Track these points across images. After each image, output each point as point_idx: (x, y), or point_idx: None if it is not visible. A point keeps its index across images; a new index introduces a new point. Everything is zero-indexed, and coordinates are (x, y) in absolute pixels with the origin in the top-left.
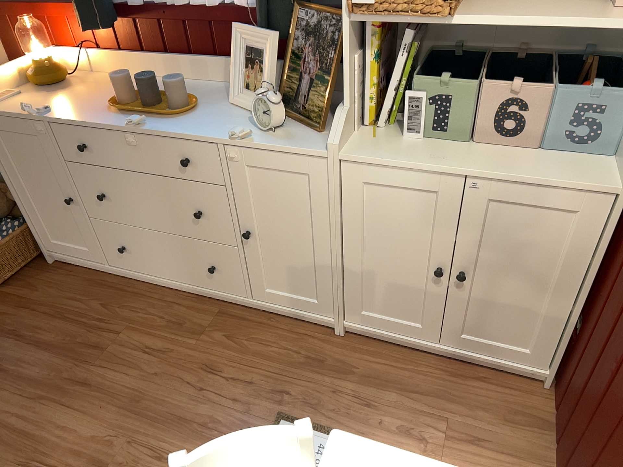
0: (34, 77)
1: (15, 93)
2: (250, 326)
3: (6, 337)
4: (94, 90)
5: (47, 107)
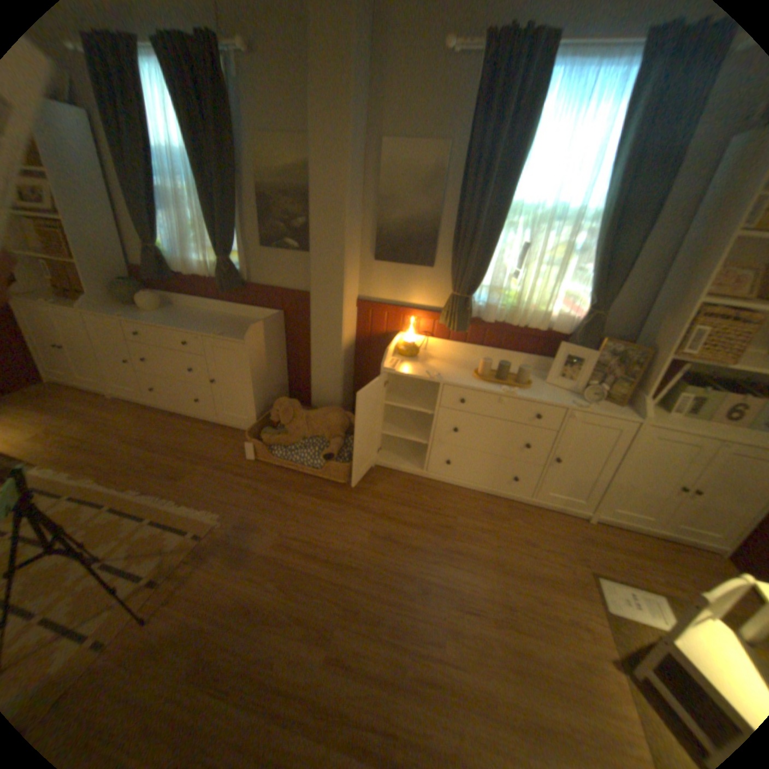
0: (405, 352)
1: (399, 362)
2: (534, 517)
3: (380, 520)
4: (444, 364)
5: (438, 375)
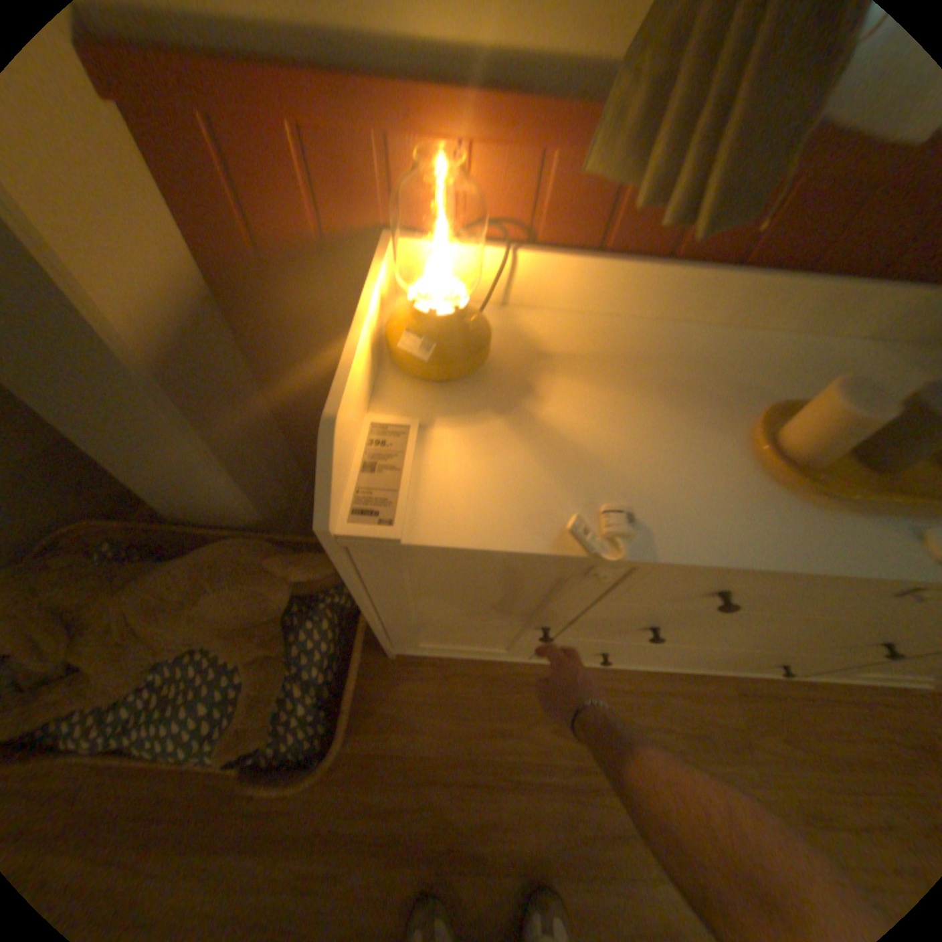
0: (436, 364)
1: (416, 435)
2: (799, 710)
3: (446, 877)
4: (611, 388)
5: (630, 514)
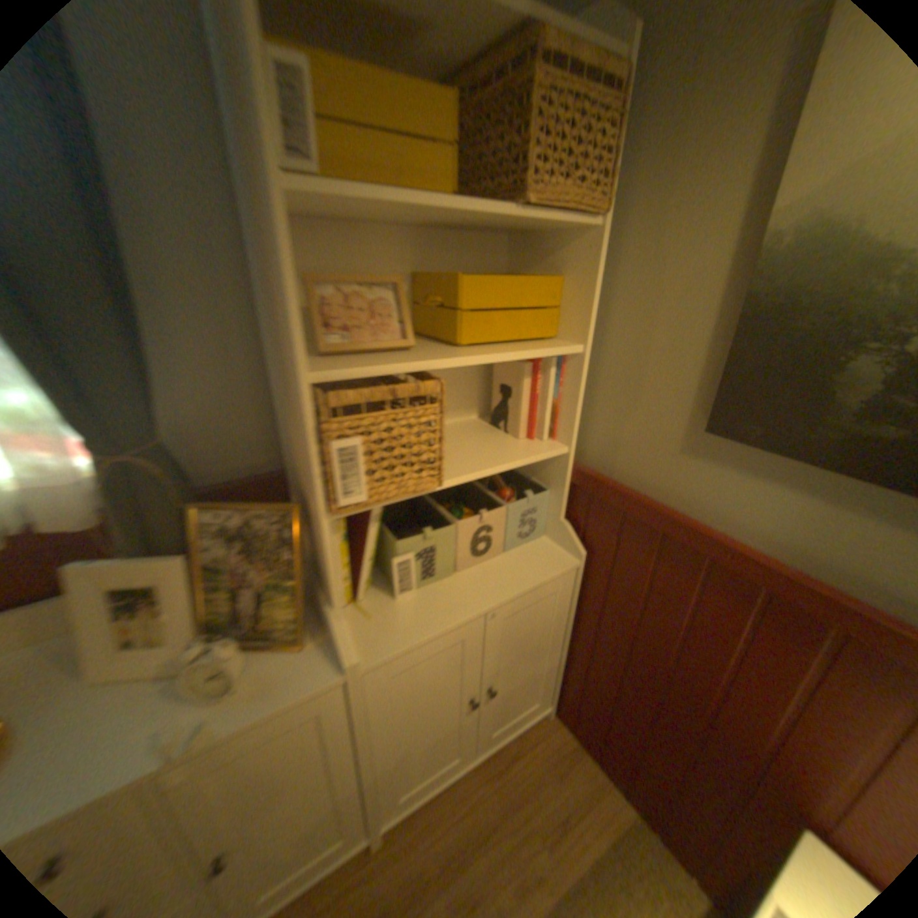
0: None
1: None
2: None
3: None
4: None
5: None
